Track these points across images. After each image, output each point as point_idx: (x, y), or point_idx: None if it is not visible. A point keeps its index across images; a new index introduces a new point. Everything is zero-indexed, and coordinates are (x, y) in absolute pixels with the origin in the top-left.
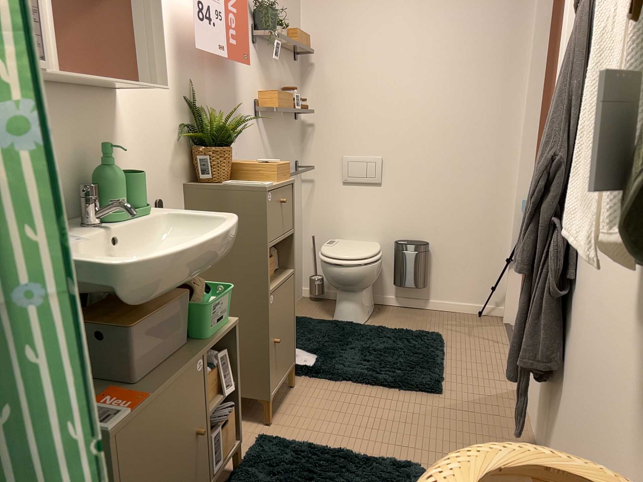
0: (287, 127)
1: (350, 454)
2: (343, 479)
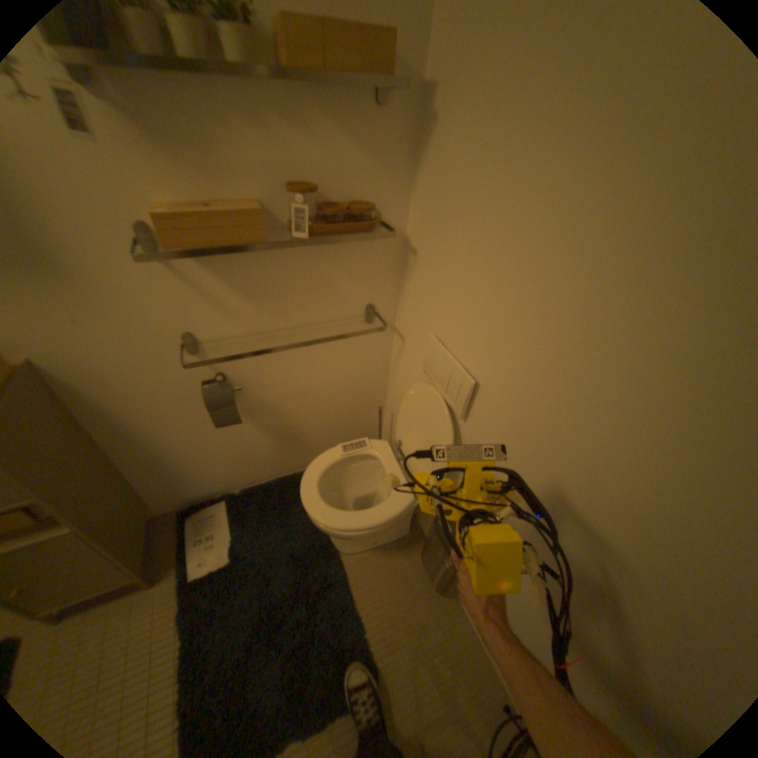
0: (325, 255)
1: None
2: None
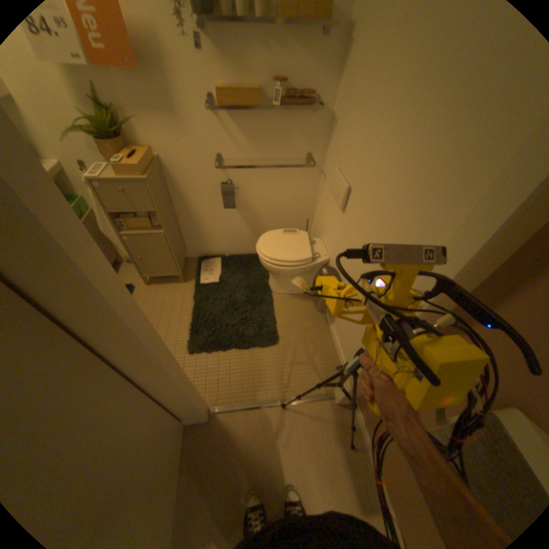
0: (288, 119)
1: None
2: None
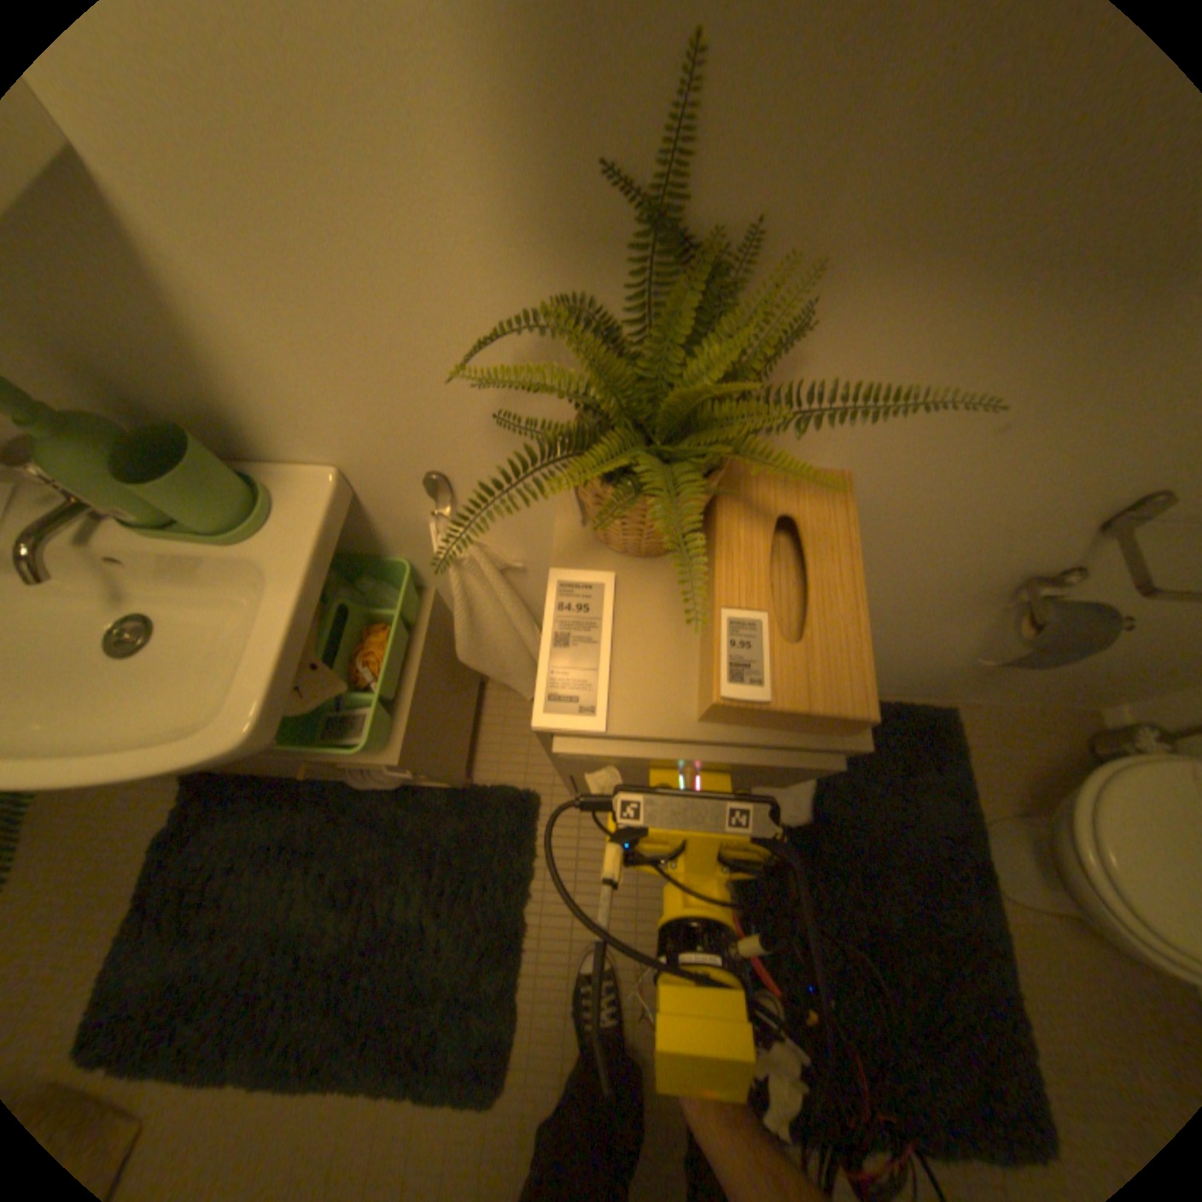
0: None
1: (524, 948)
2: (446, 951)
